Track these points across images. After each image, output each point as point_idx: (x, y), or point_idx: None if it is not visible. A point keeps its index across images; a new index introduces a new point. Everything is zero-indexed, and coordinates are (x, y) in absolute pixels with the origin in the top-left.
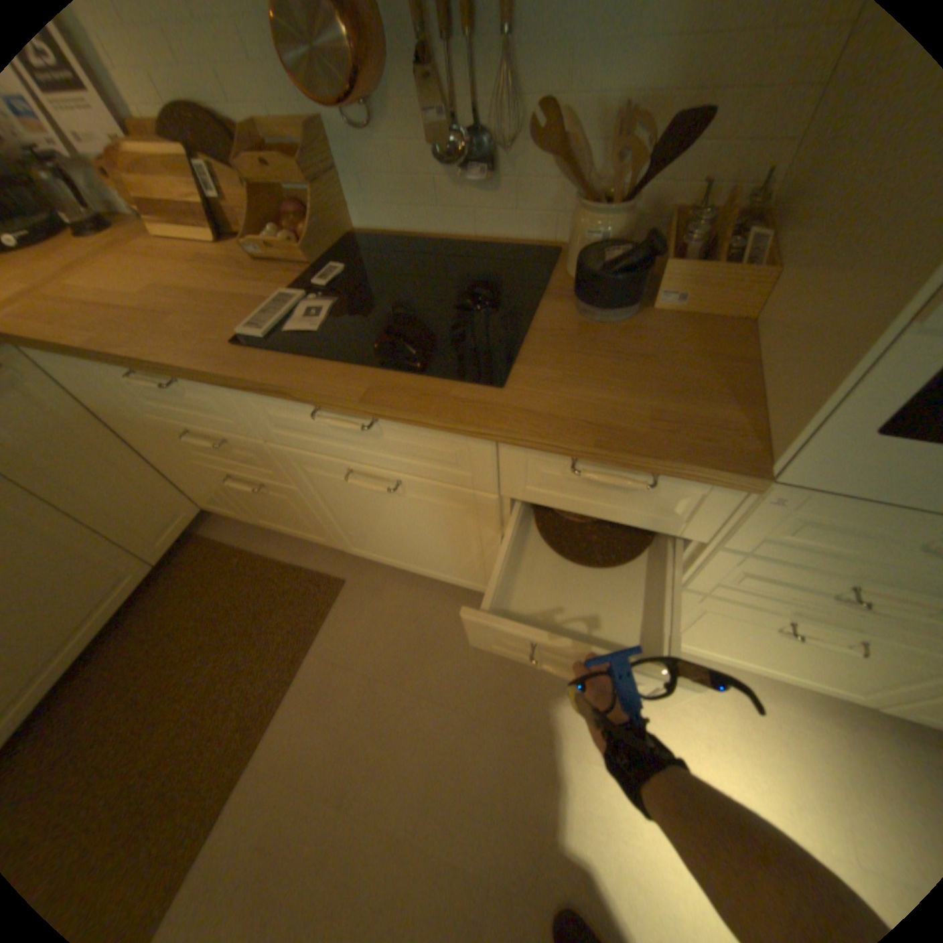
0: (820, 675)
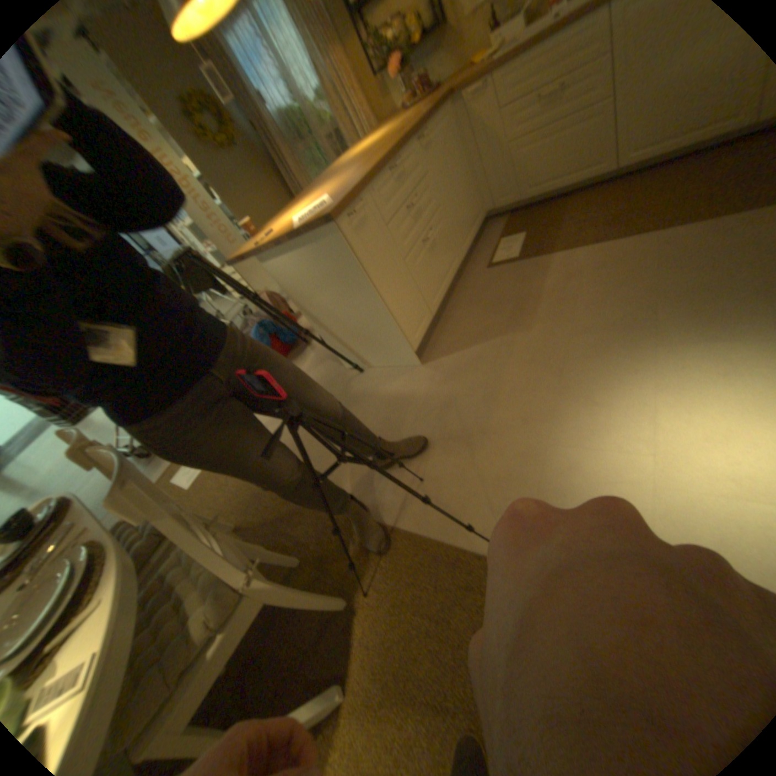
0: None
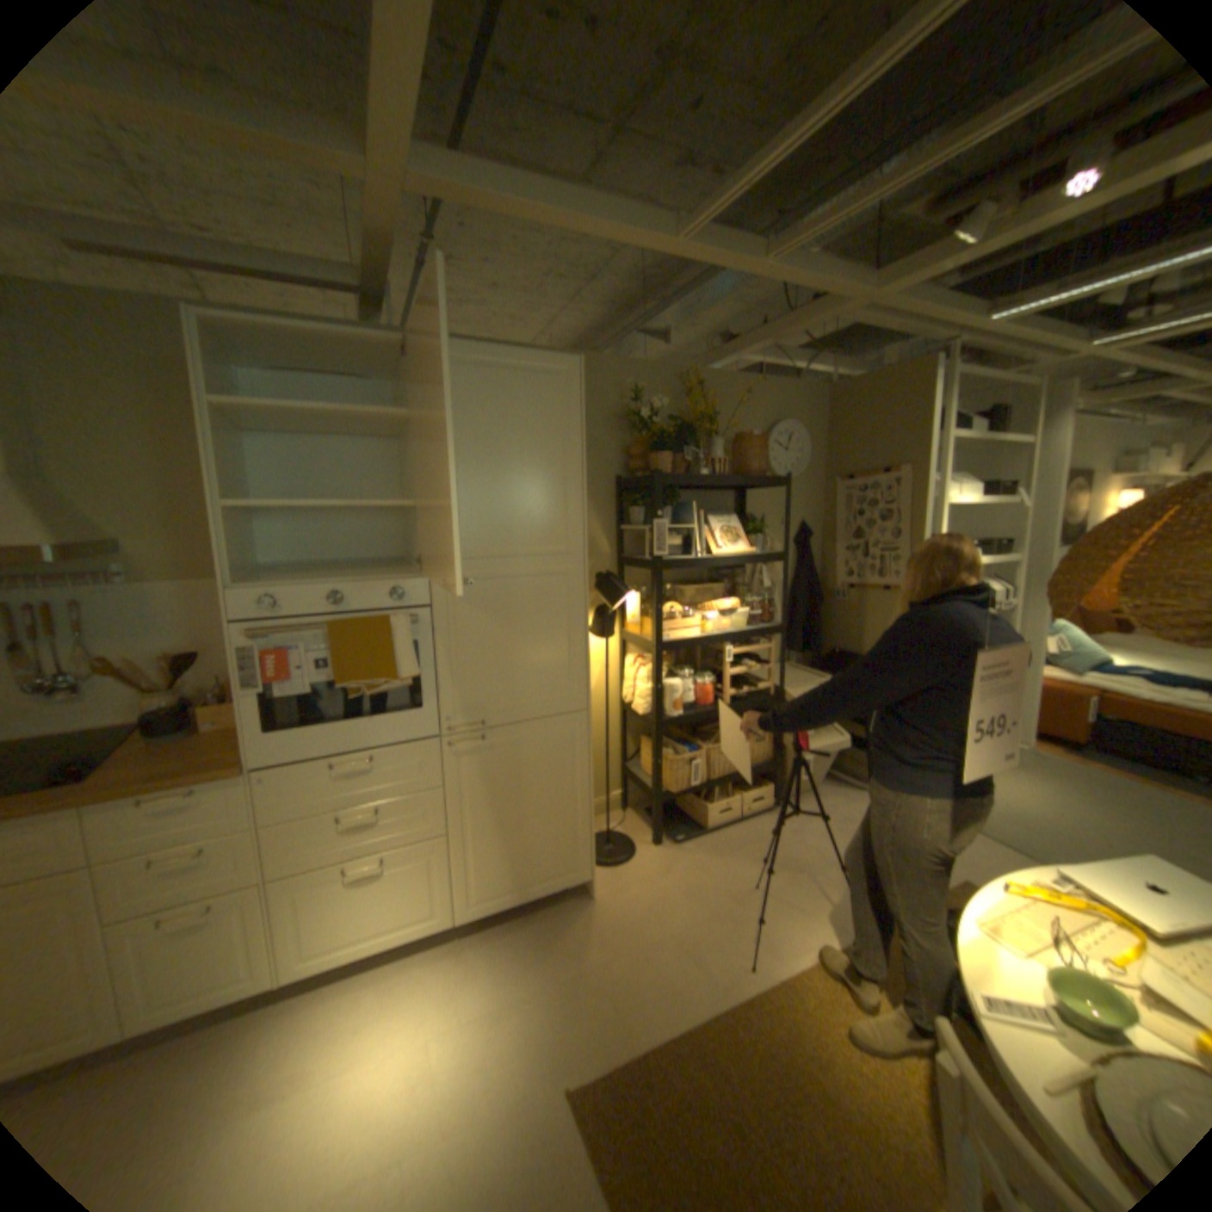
0: (397, 916)
